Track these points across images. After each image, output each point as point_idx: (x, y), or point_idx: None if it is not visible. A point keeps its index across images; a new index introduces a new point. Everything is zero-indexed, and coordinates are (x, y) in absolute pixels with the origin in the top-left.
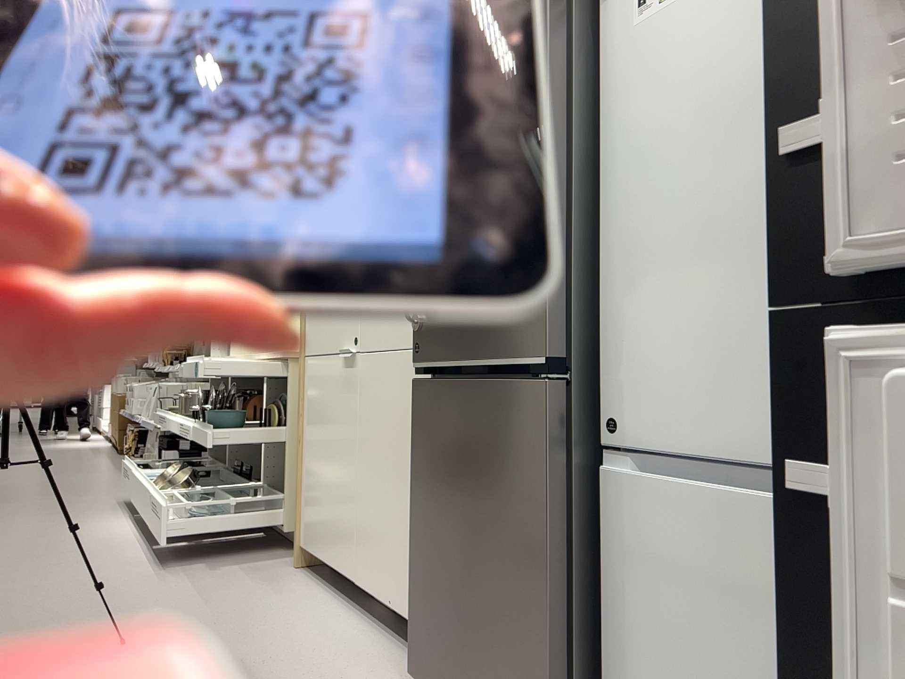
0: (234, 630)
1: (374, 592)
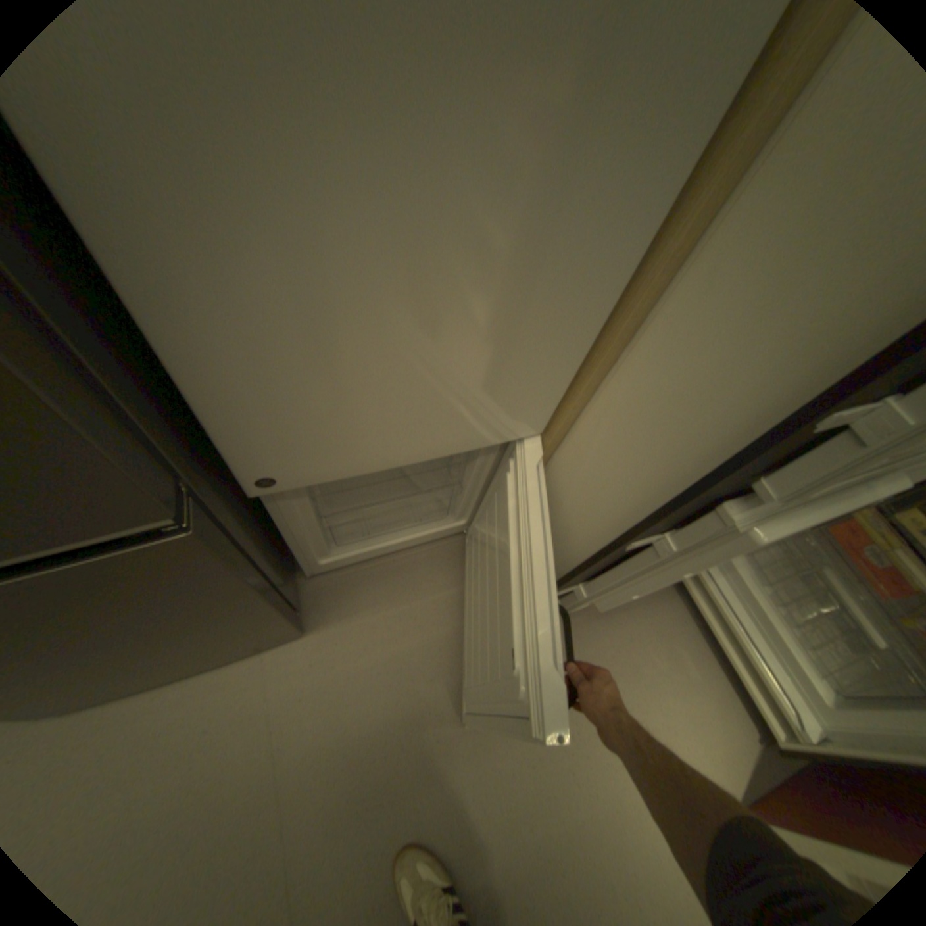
0: None
1: None
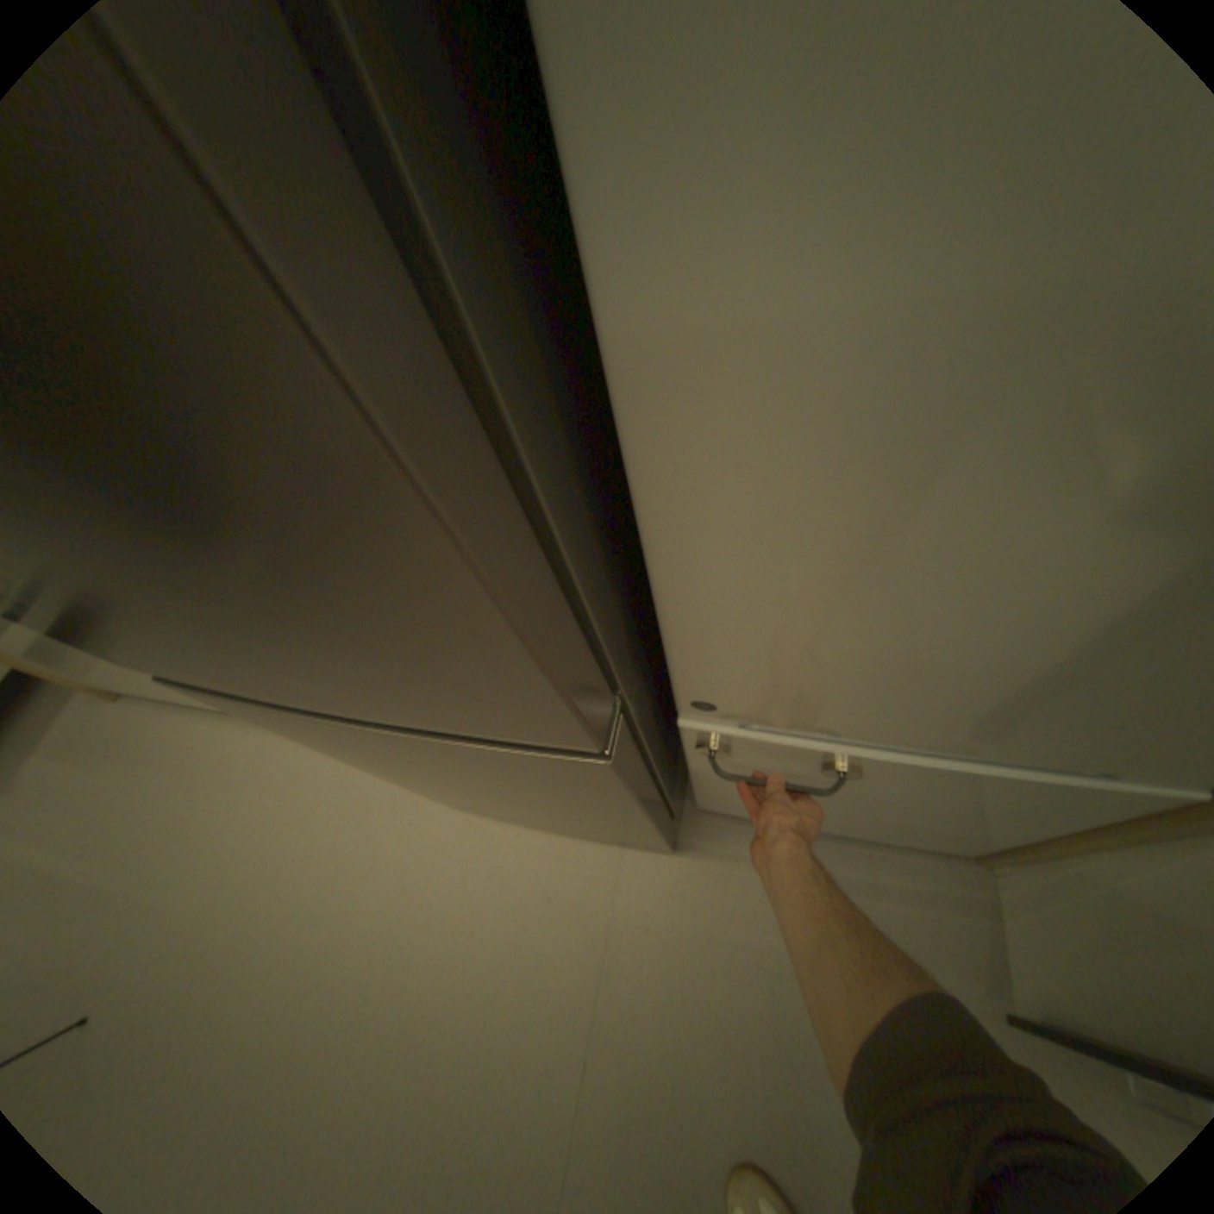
0: (174, 875)
1: None
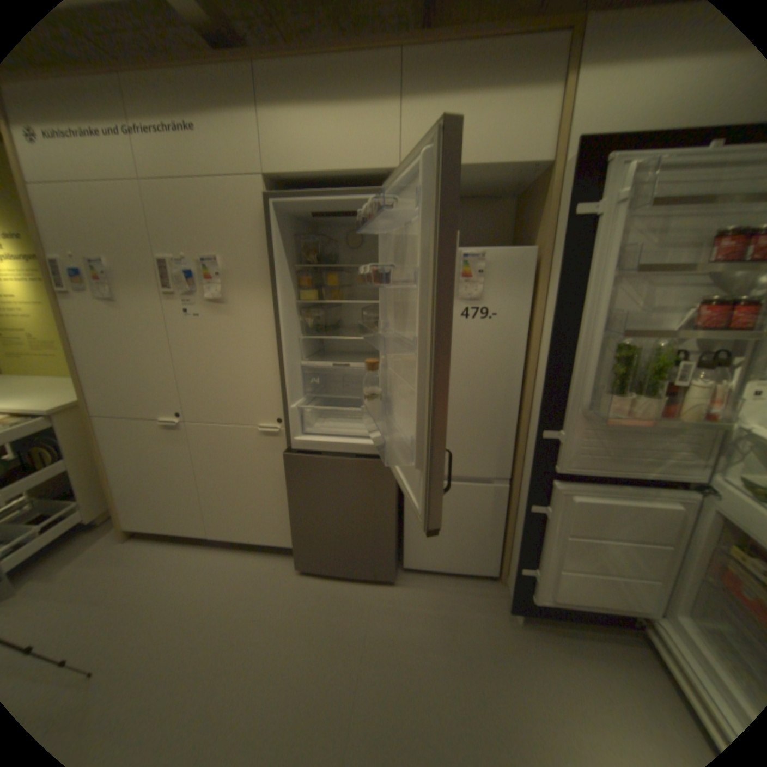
0: (154, 608)
1: (229, 538)
